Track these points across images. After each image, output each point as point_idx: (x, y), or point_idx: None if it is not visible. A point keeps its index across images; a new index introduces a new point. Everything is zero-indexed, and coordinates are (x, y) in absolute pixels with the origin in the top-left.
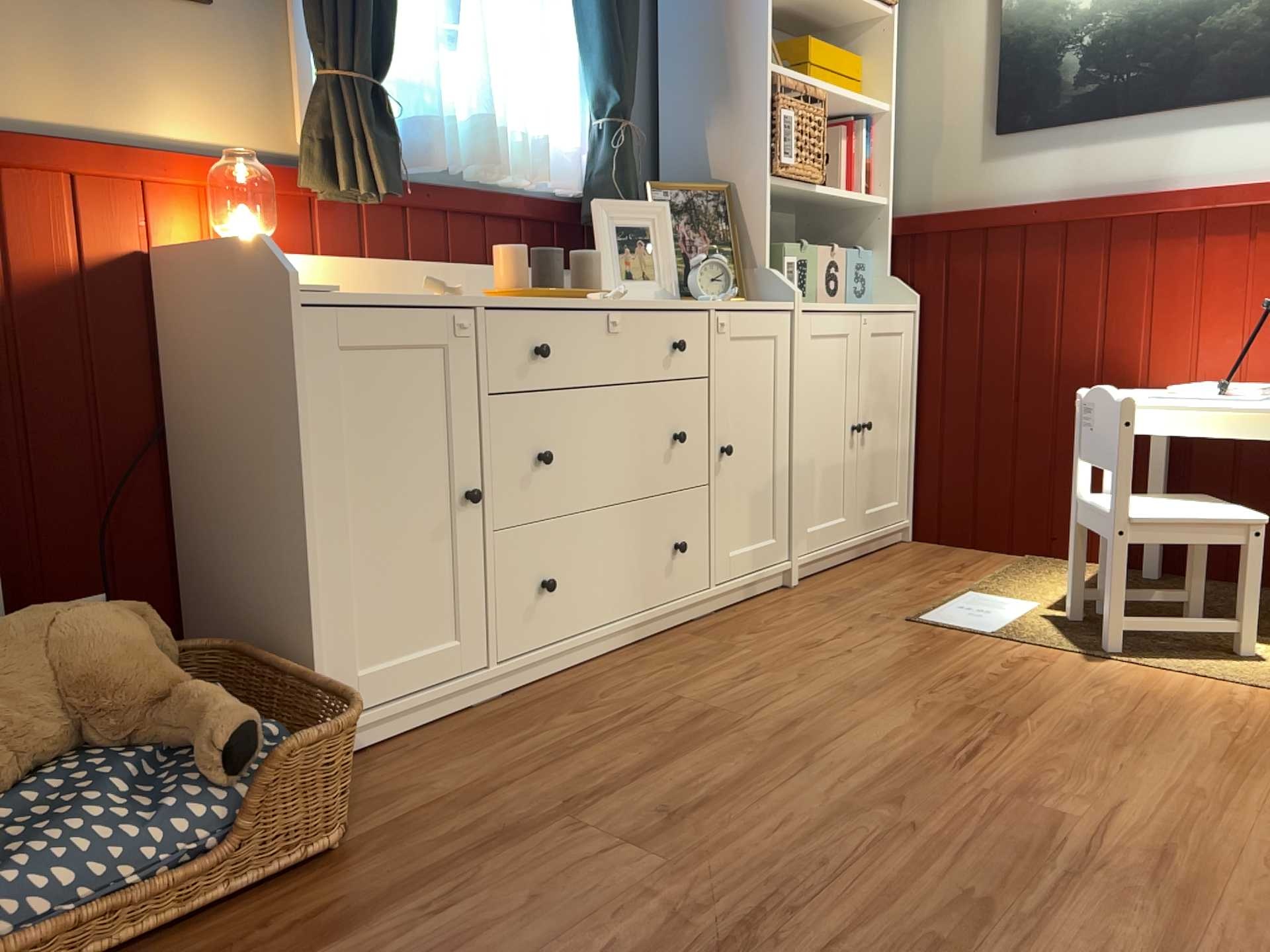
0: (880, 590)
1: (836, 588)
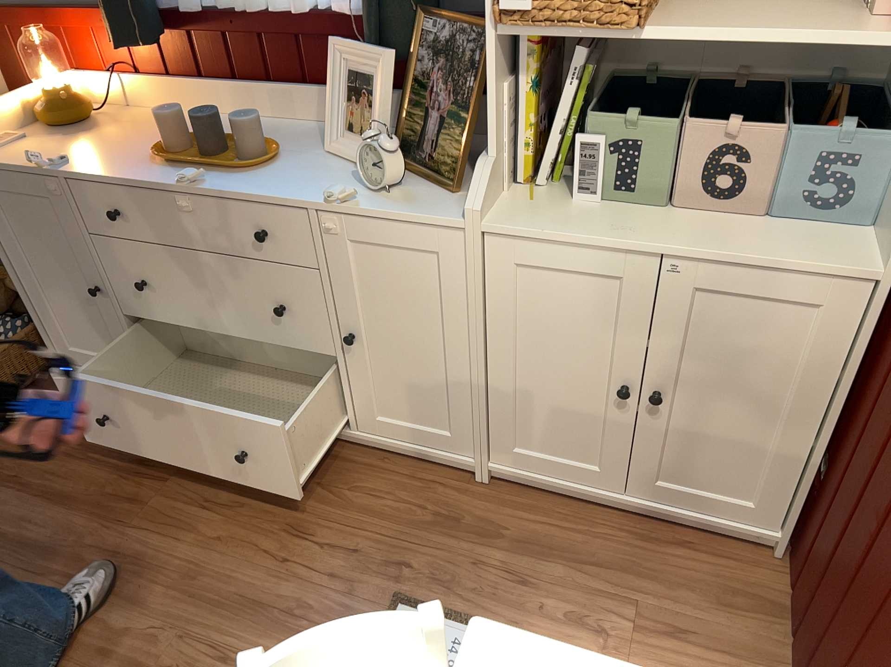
0: (507, 552)
1: (497, 513)
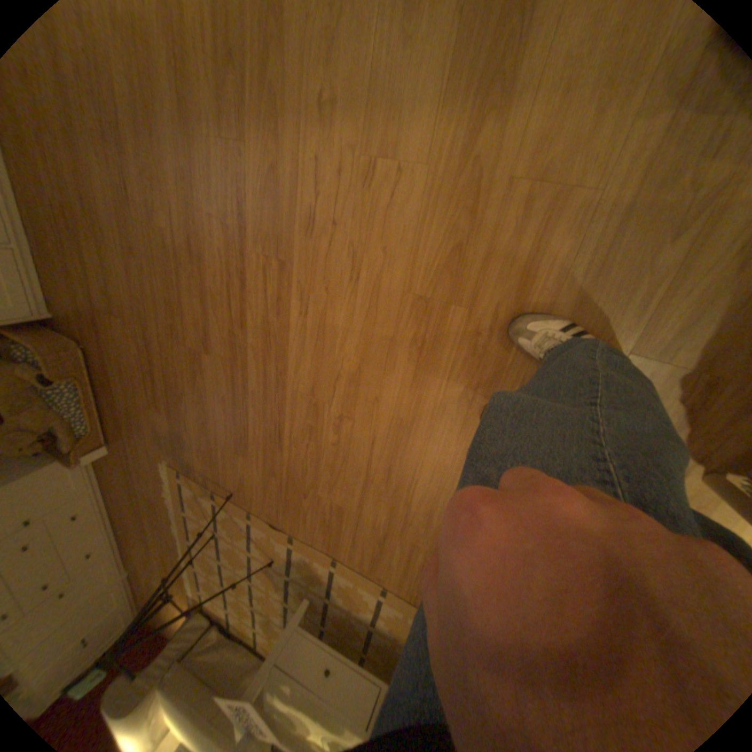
0: None
1: None
